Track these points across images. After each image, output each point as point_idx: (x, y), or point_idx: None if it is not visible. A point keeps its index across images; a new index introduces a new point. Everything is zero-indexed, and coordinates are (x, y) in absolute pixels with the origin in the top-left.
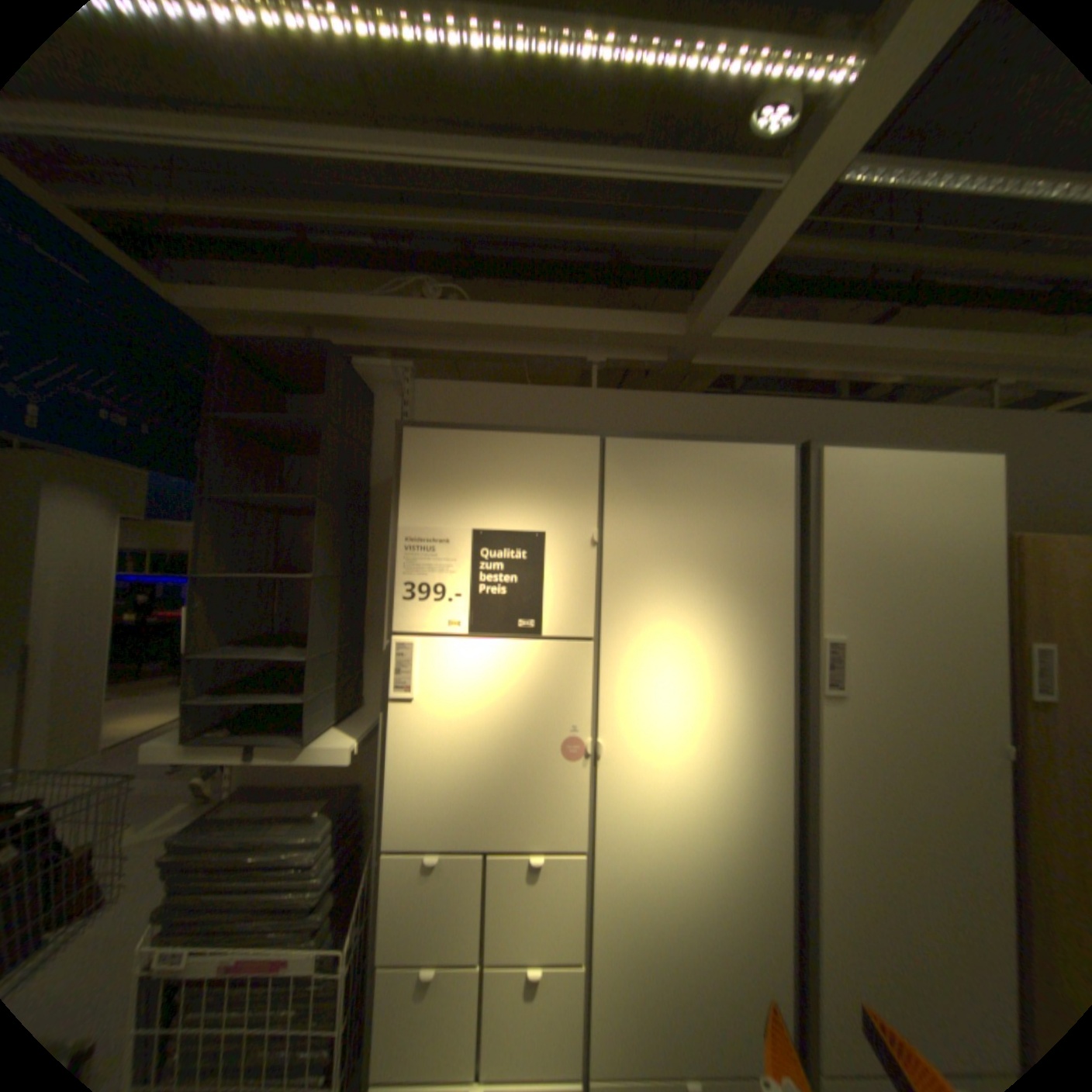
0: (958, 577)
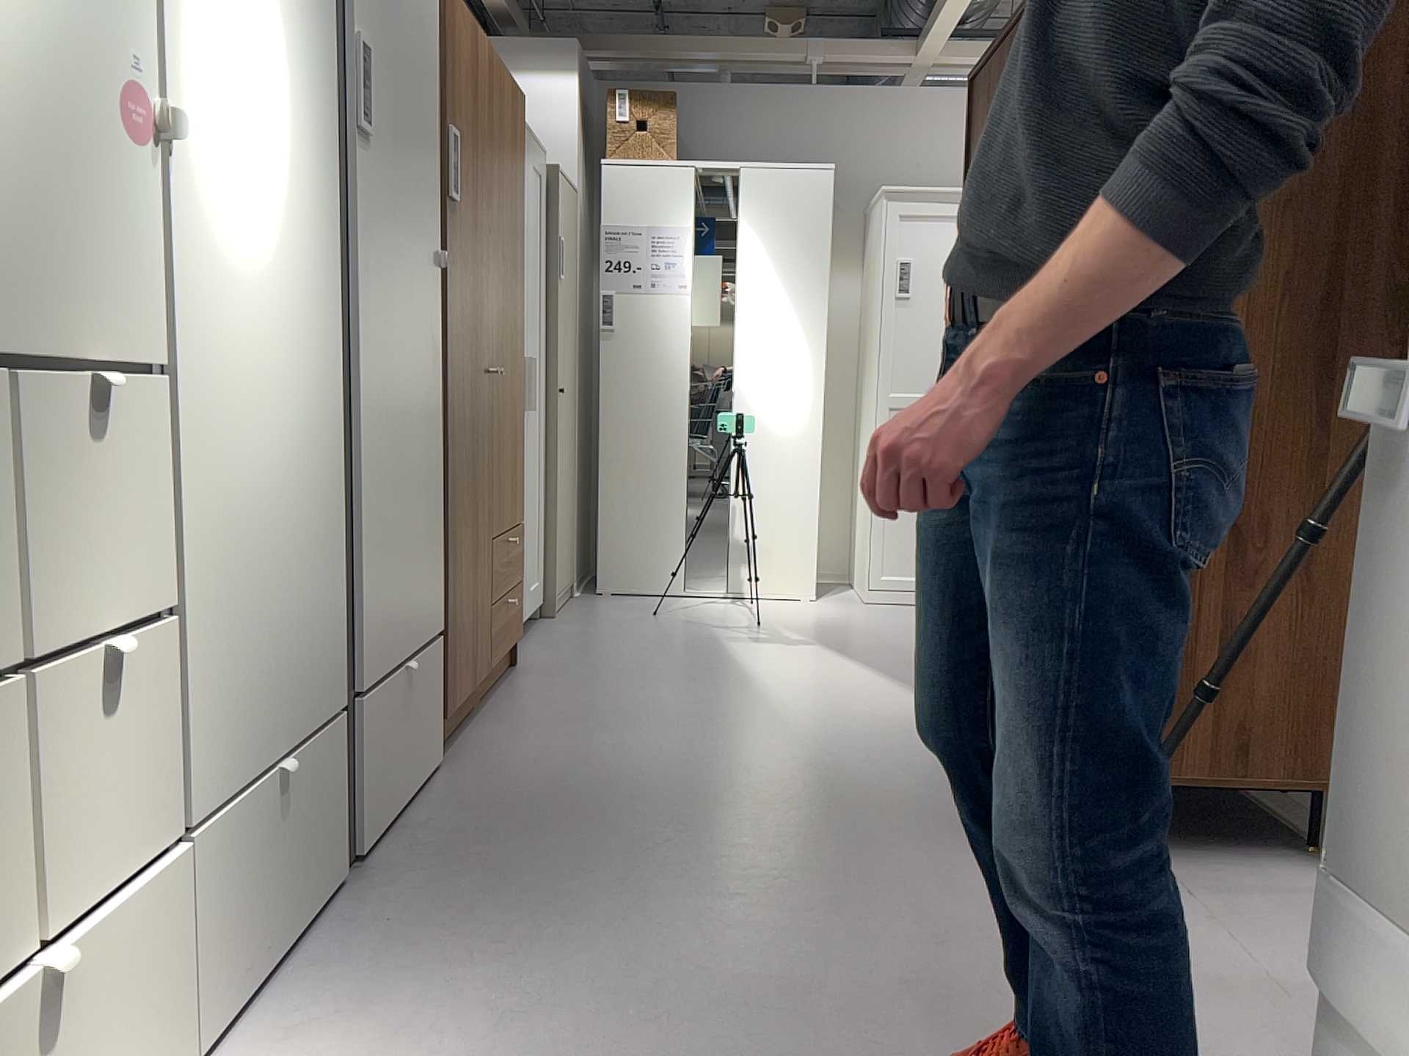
0: (418, 3)
